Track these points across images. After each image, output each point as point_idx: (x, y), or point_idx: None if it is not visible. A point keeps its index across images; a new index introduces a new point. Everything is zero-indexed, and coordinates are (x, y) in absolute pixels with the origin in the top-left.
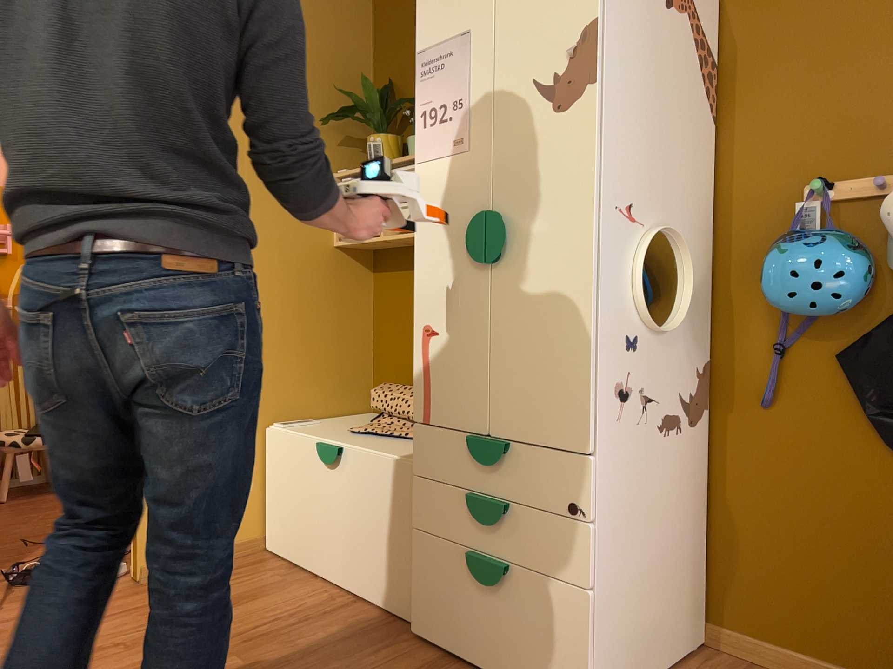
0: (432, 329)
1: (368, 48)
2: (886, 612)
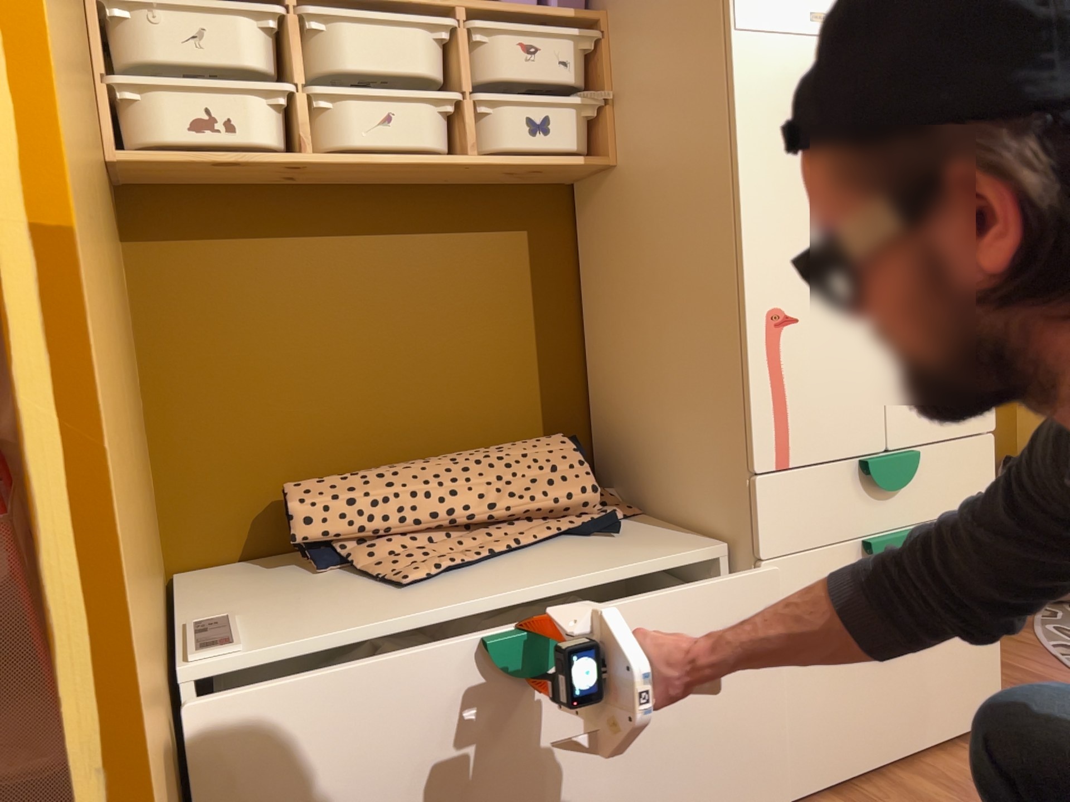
0: (787, 316)
1: None
2: None
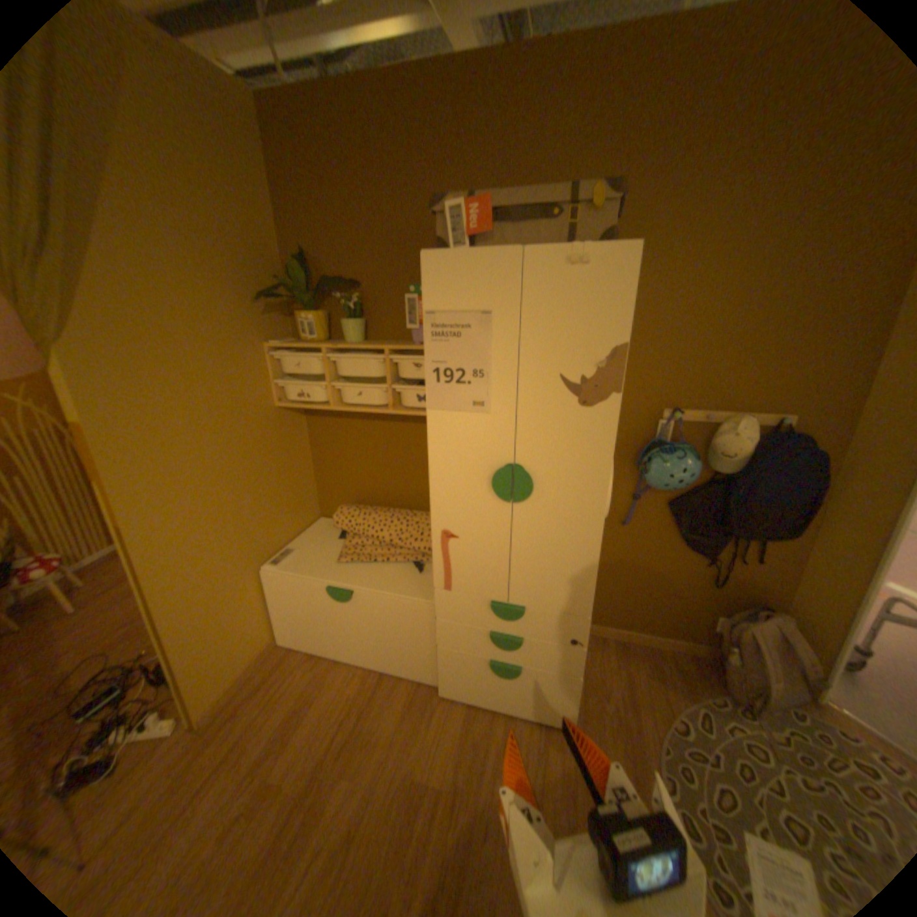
0: (452, 534)
1: (266, 208)
2: (671, 612)
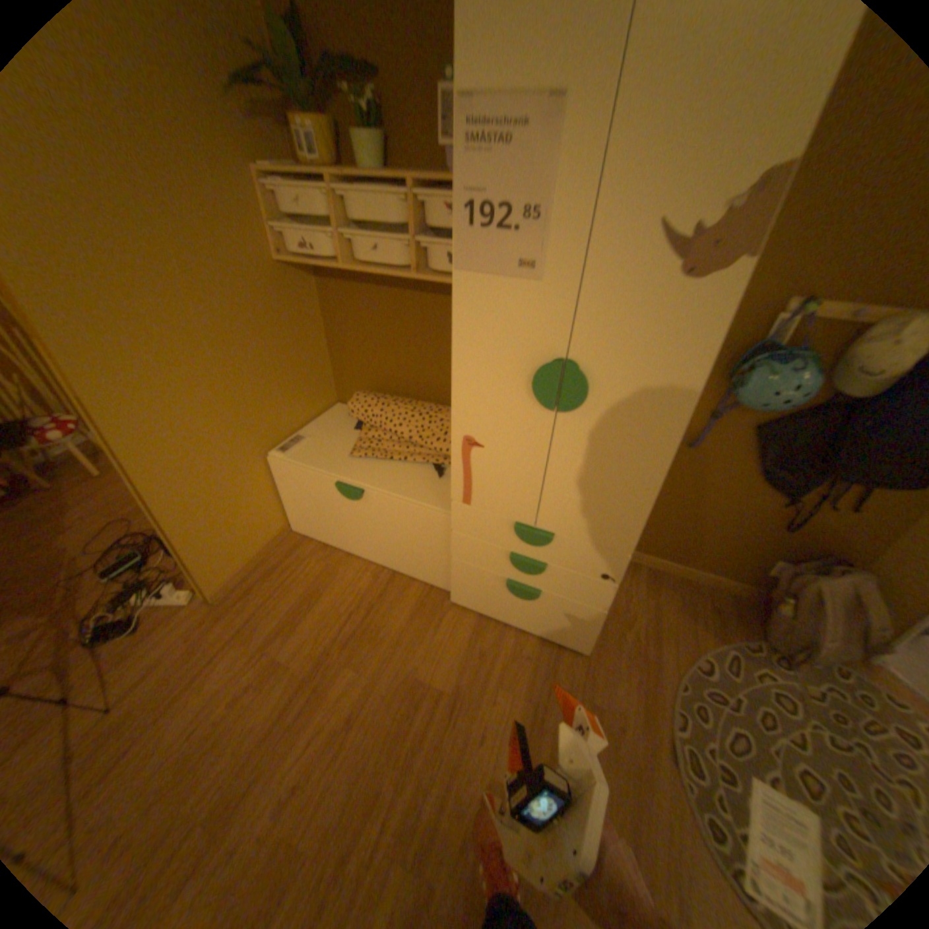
0: (475, 443)
1: None
2: (721, 549)
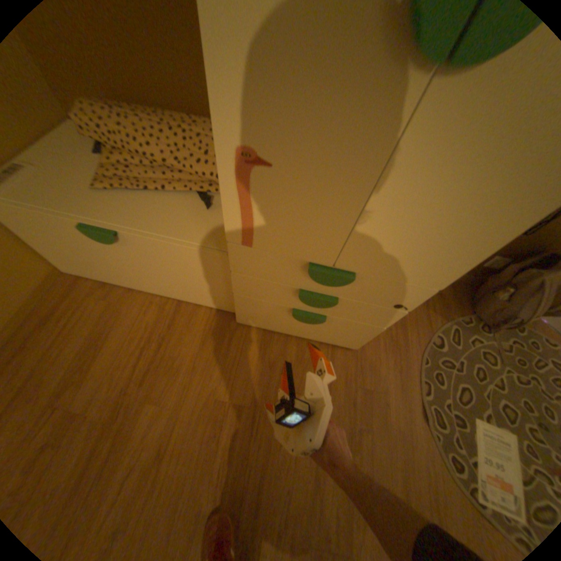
0: (259, 156)
1: None
2: None
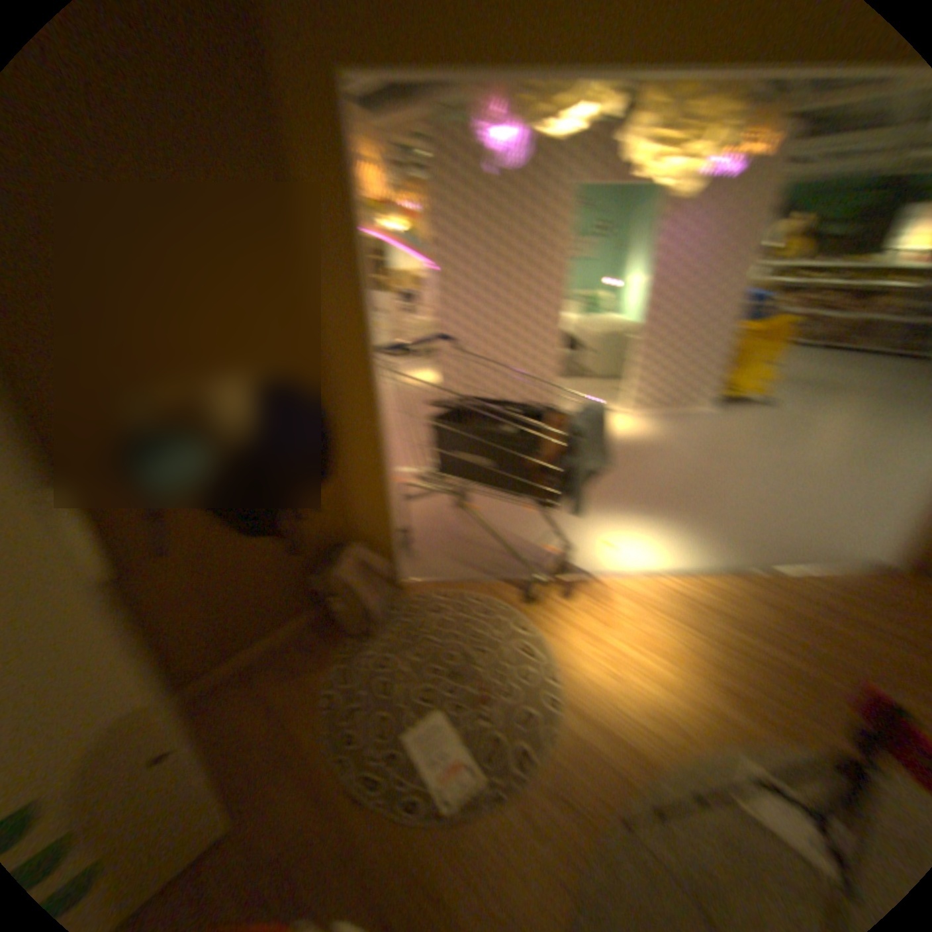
0: None
1: None
2: (261, 607)
